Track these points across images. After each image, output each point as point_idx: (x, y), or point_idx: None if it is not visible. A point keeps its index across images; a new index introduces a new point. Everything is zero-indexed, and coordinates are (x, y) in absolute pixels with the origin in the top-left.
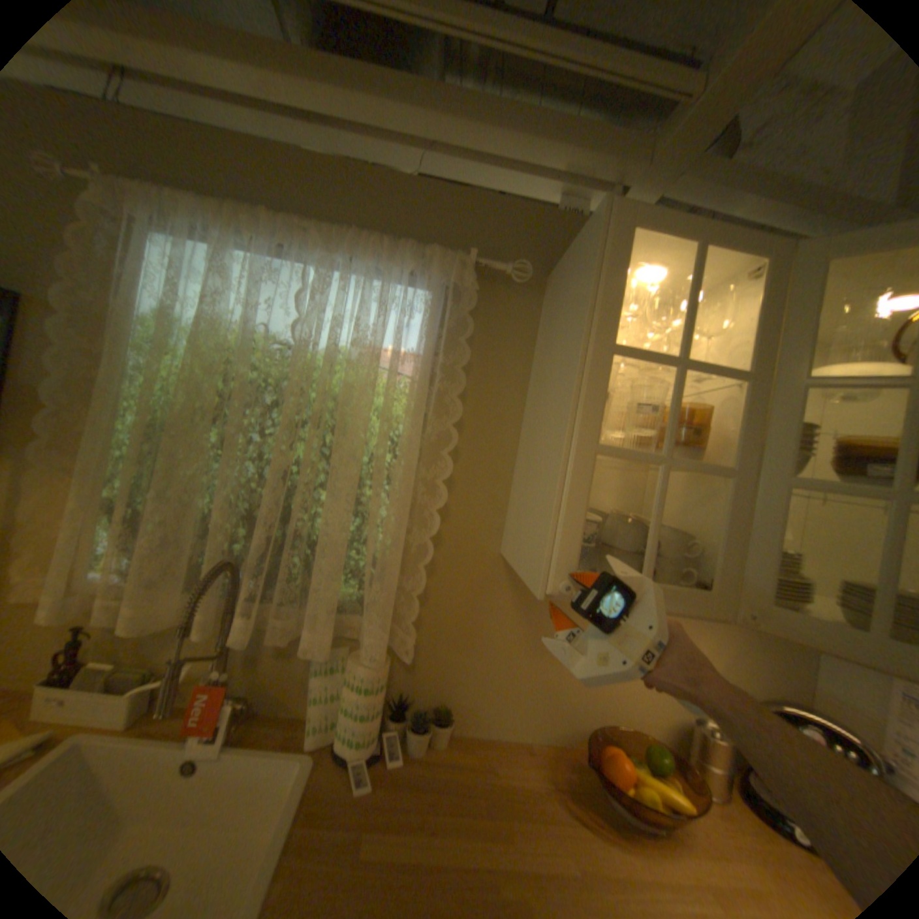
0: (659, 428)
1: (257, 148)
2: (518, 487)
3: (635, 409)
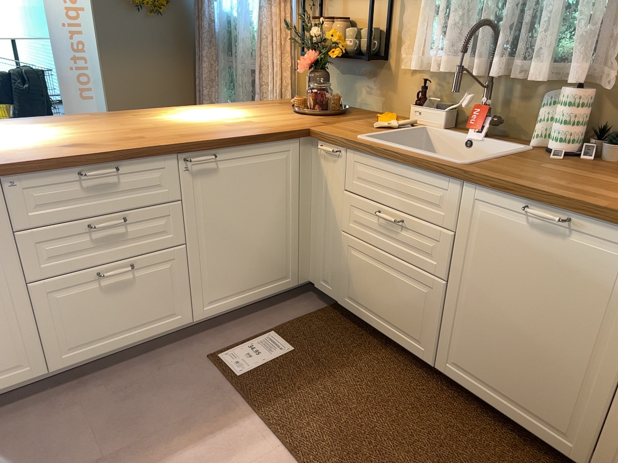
0: None
1: None
2: None
3: None
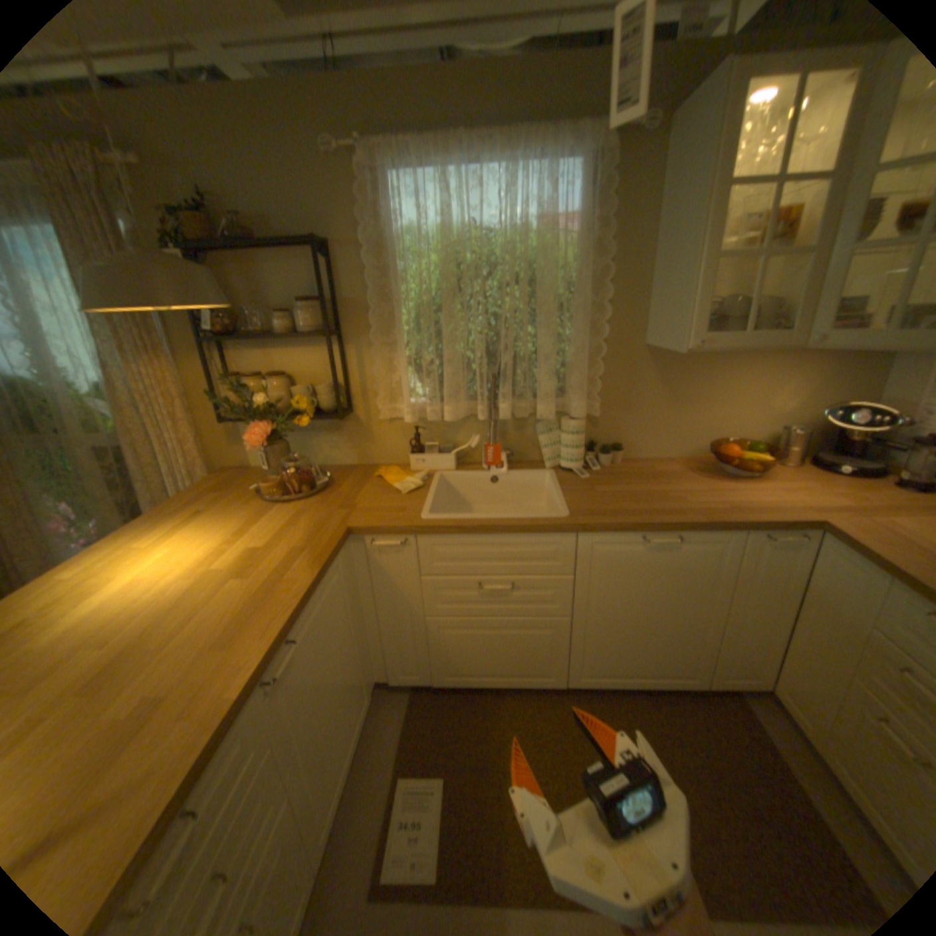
0: (763, 228)
1: (438, 71)
2: (656, 296)
3: (745, 217)
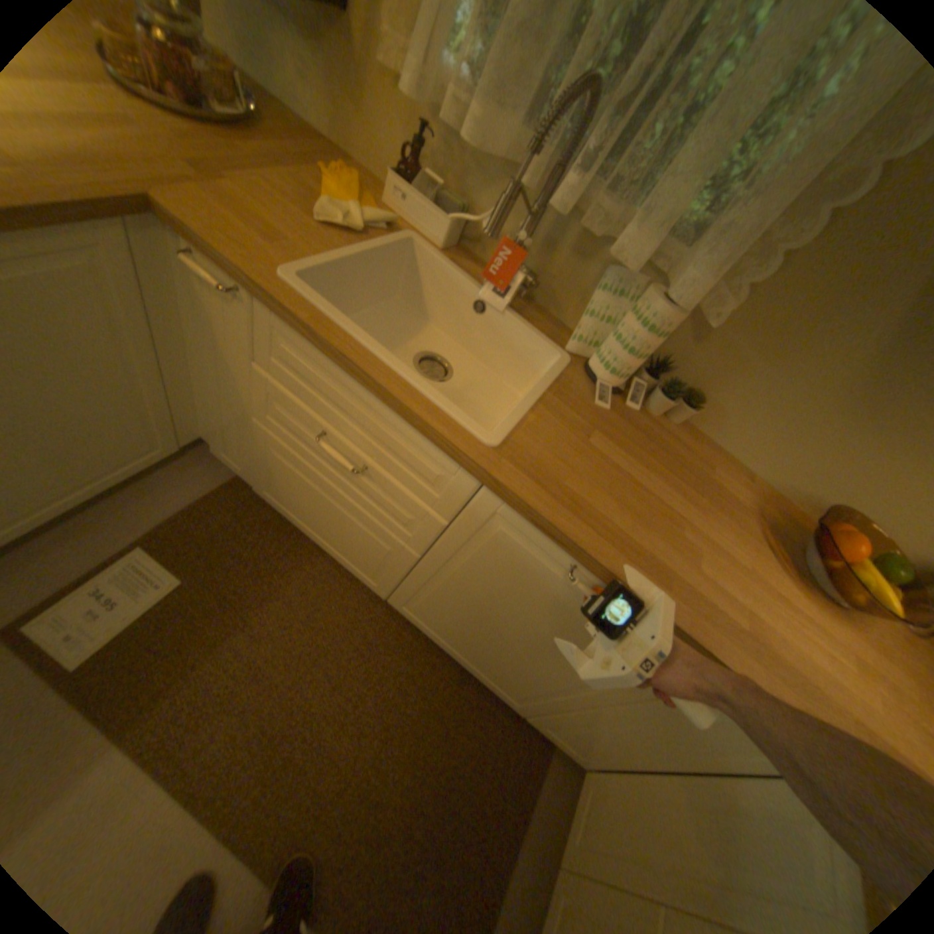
0: None
1: None
2: None
3: None
